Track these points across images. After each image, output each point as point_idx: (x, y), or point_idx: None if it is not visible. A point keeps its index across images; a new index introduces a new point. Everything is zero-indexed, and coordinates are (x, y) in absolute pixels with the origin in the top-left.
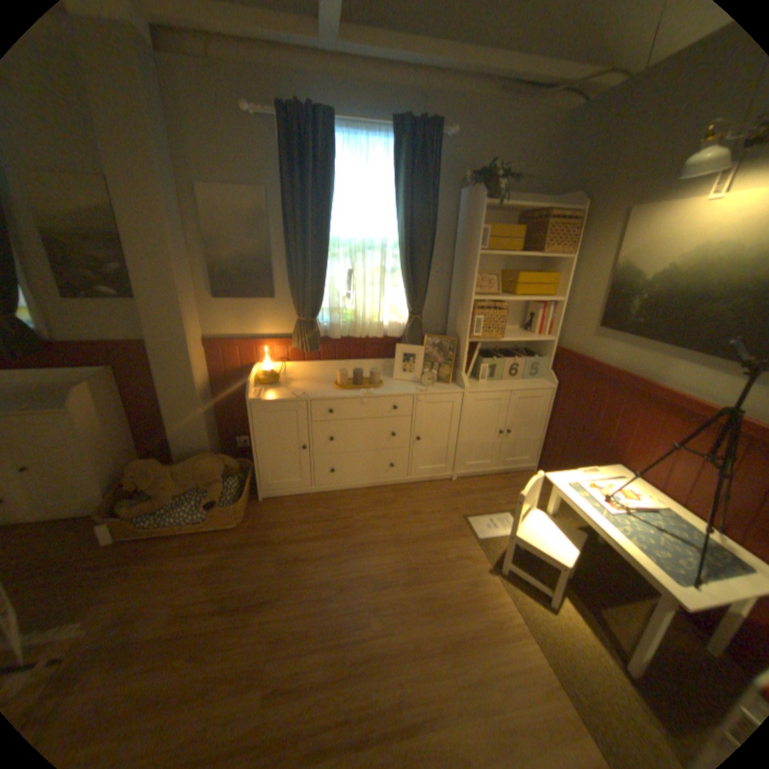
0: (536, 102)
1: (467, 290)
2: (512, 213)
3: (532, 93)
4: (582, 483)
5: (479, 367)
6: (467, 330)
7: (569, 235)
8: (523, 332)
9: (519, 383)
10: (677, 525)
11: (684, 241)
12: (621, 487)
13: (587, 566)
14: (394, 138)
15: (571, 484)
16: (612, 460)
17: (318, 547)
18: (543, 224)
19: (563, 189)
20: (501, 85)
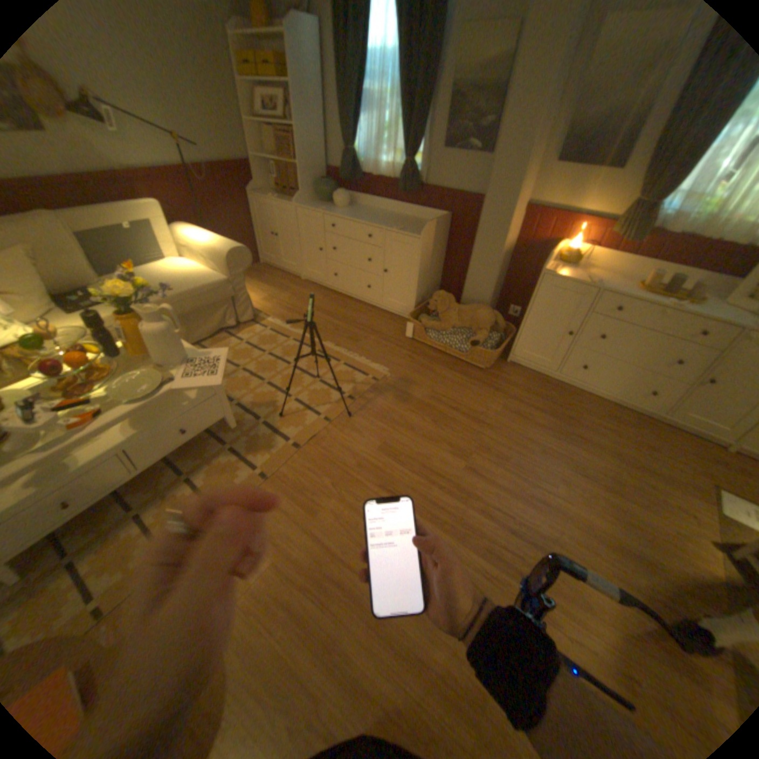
0: None
1: None
2: None
3: None
4: None
5: None
6: None
7: None
8: None
9: None
10: None
11: None
12: None
13: None
14: None
15: None
16: None
17: (540, 416)
18: None
19: None
20: None
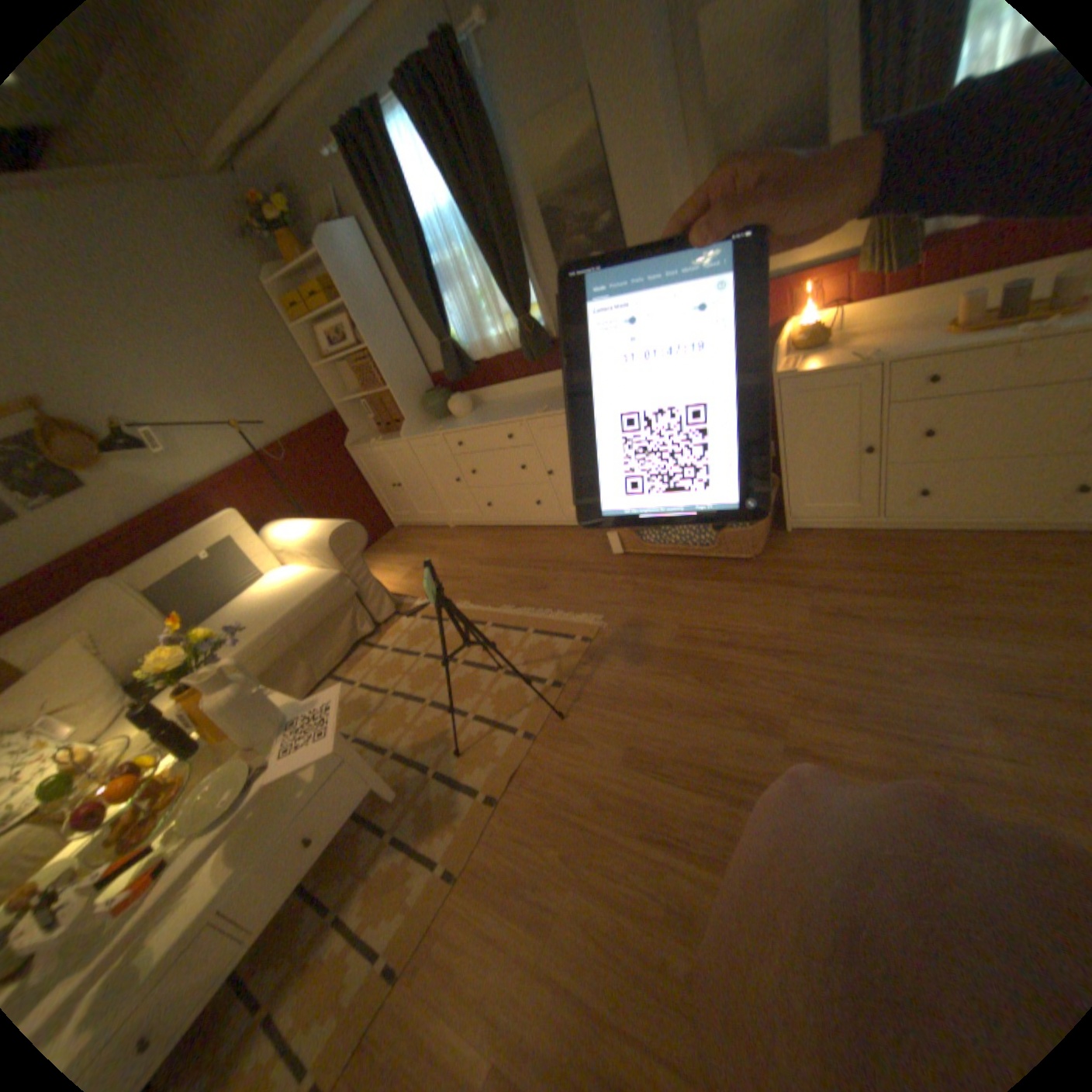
0: None
1: None
2: None
3: None
4: None
5: None
6: None
7: None
8: None
9: None
10: None
11: None
12: None
13: None
14: None
15: None
16: None
17: (883, 602)
18: None
19: None
20: None
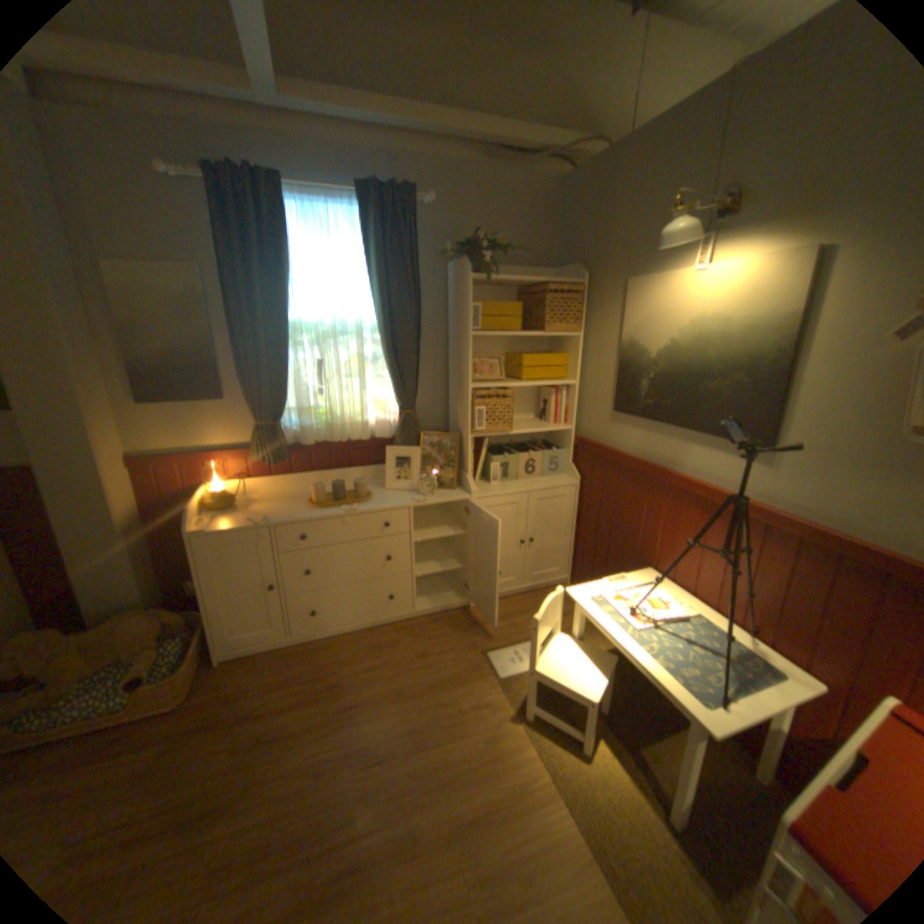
0: (523, 168)
1: (464, 377)
2: (509, 289)
3: (516, 158)
4: (606, 596)
5: (489, 467)
6: (468, 424)
7: (572, 311)
8: (537, 422)
9: (537, 482)
10: (707, 634)
11: (679, 315)
12: (648, 595)
13: (626, 695)
14: (360, 205)
15: (594, 597)
16: (642, 563)
17: (291, 719)
18: (541, 300)
19: (563, 262)
20: (481, 150)
